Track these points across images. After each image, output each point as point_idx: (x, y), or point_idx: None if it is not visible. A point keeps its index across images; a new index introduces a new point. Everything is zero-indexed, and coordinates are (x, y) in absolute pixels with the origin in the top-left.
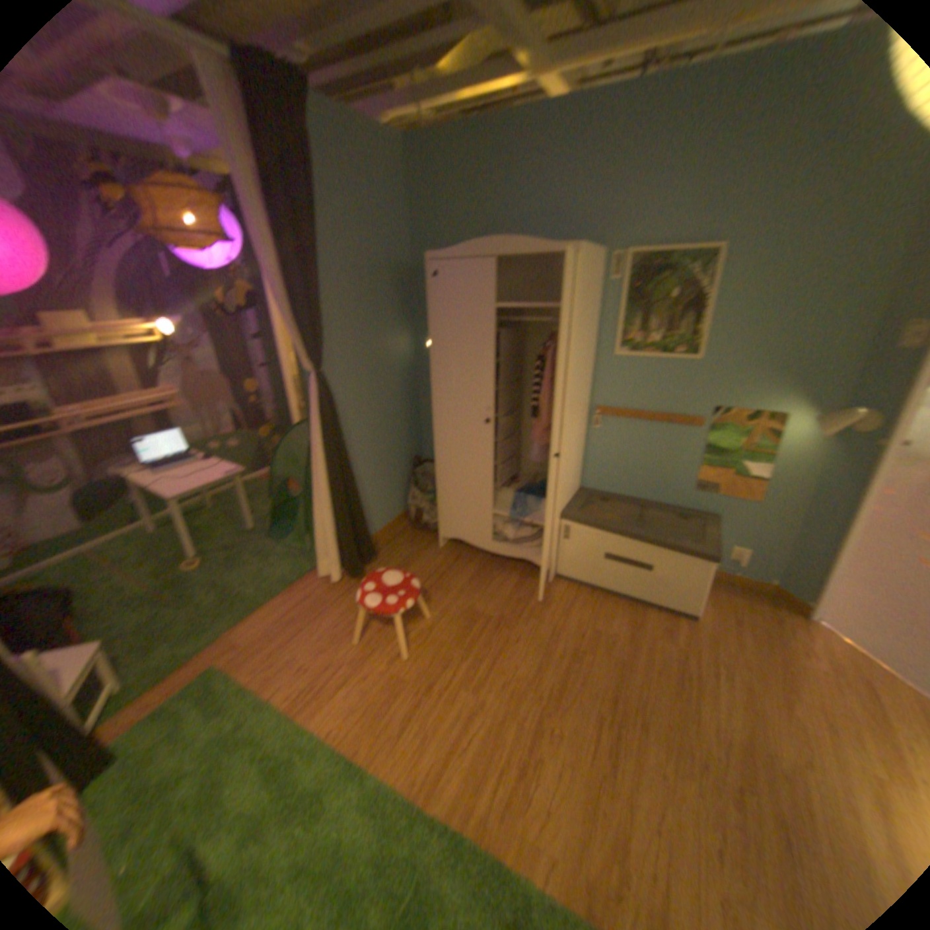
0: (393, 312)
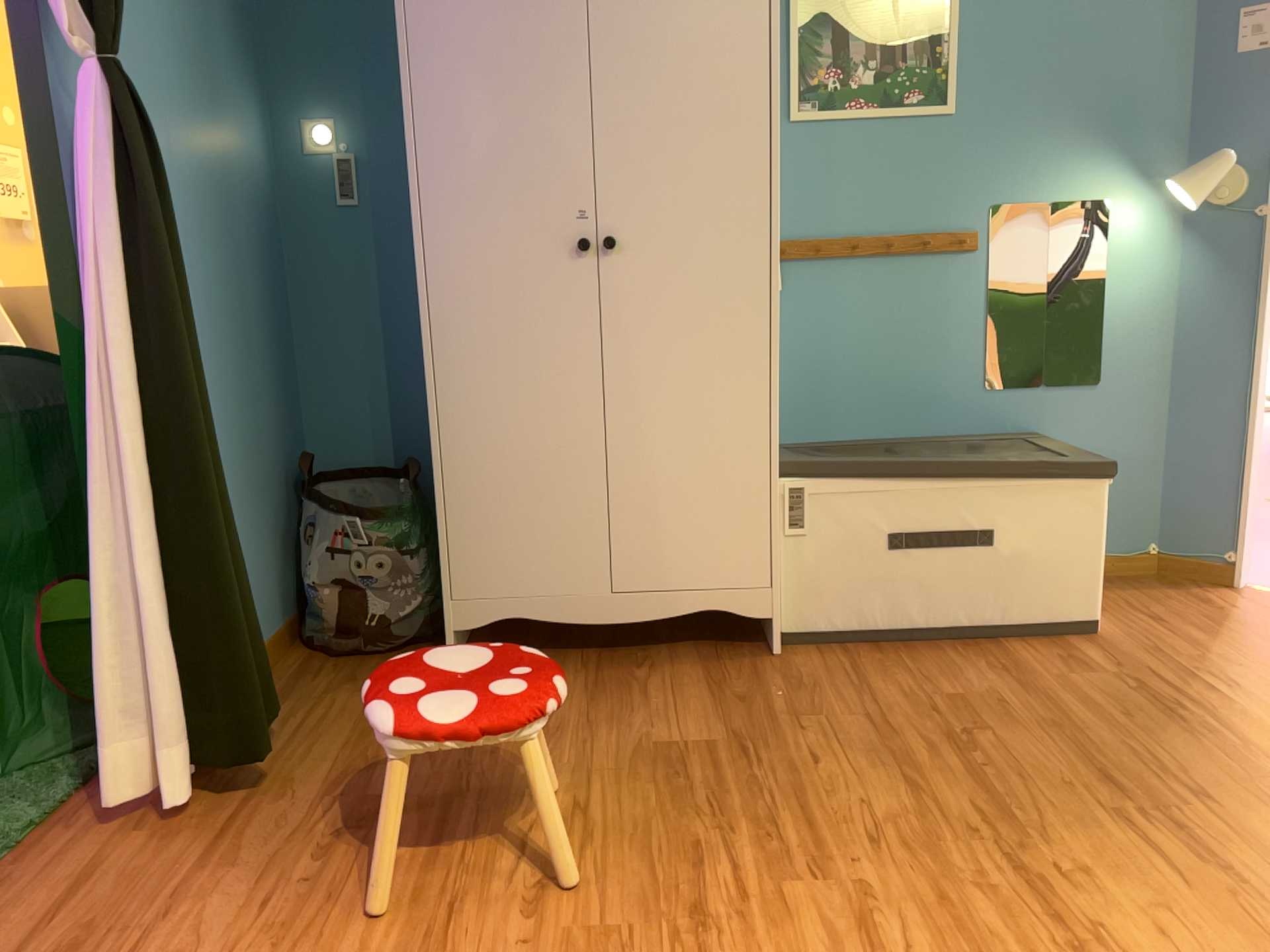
0: (230, 34)
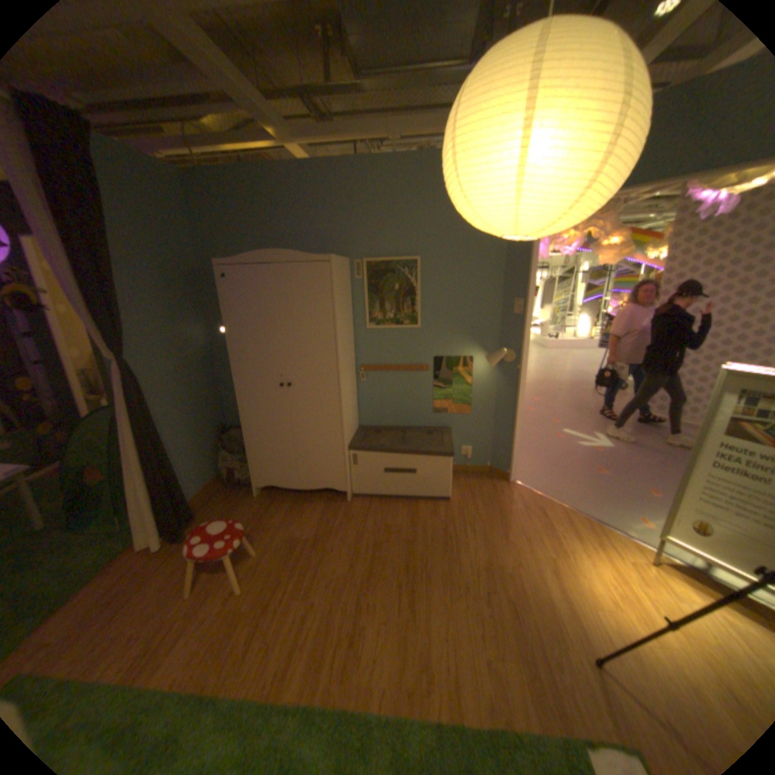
0: (185, 307)
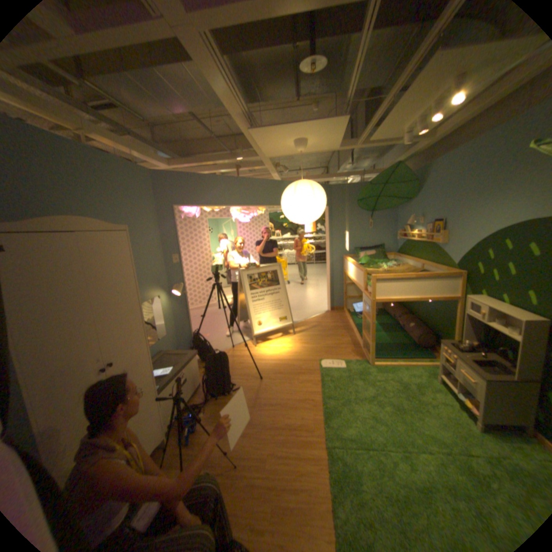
0: None
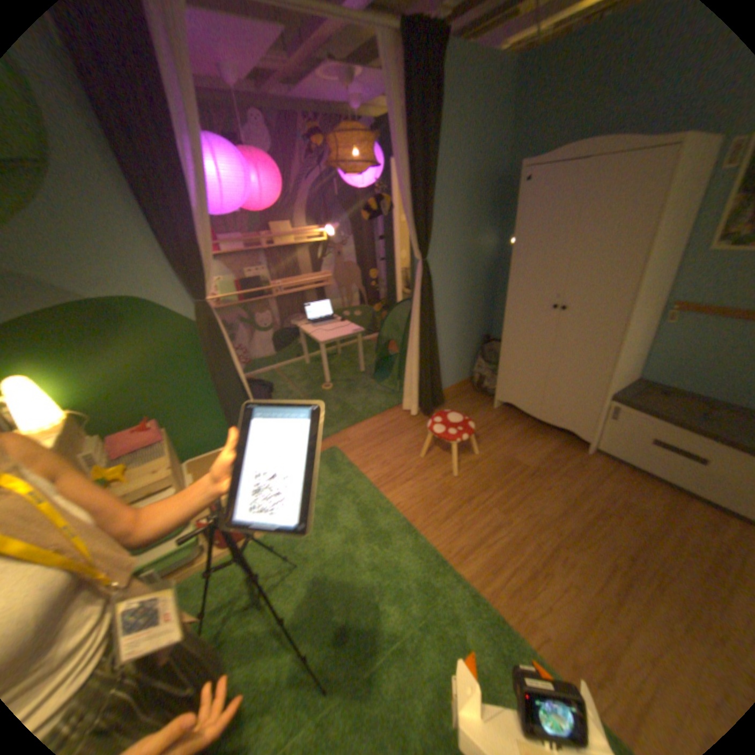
0: (485, 215)
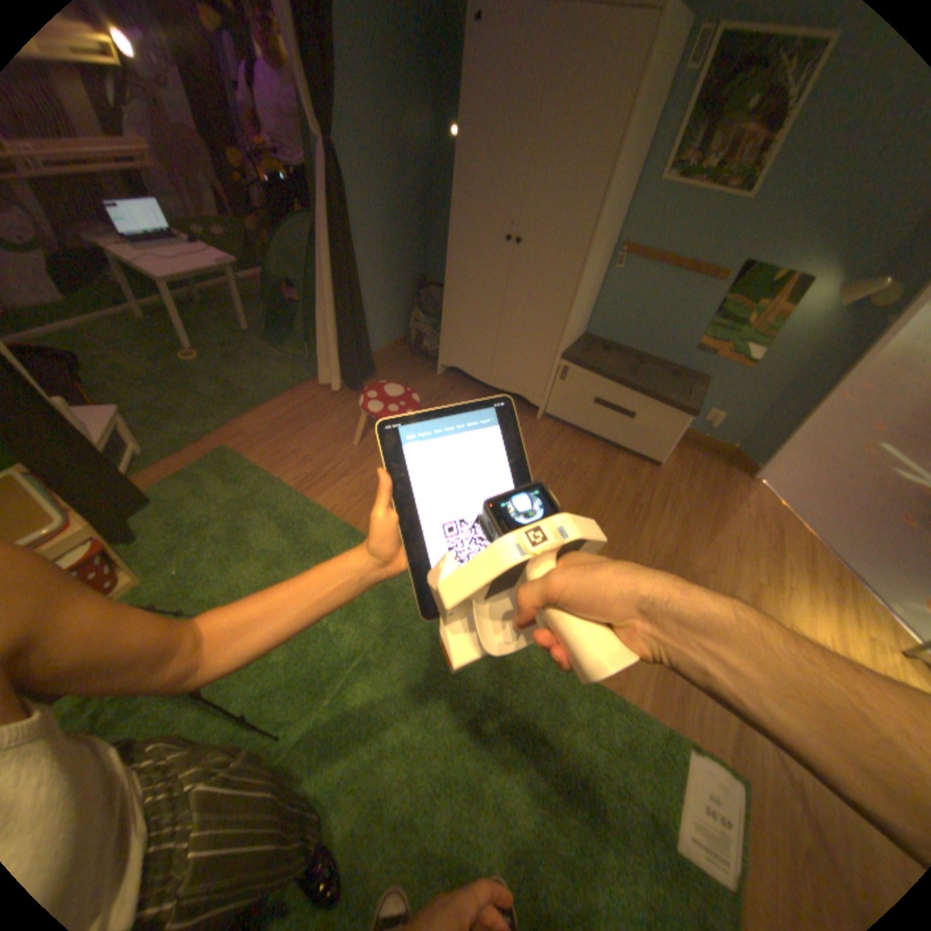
0: (414, 76)
